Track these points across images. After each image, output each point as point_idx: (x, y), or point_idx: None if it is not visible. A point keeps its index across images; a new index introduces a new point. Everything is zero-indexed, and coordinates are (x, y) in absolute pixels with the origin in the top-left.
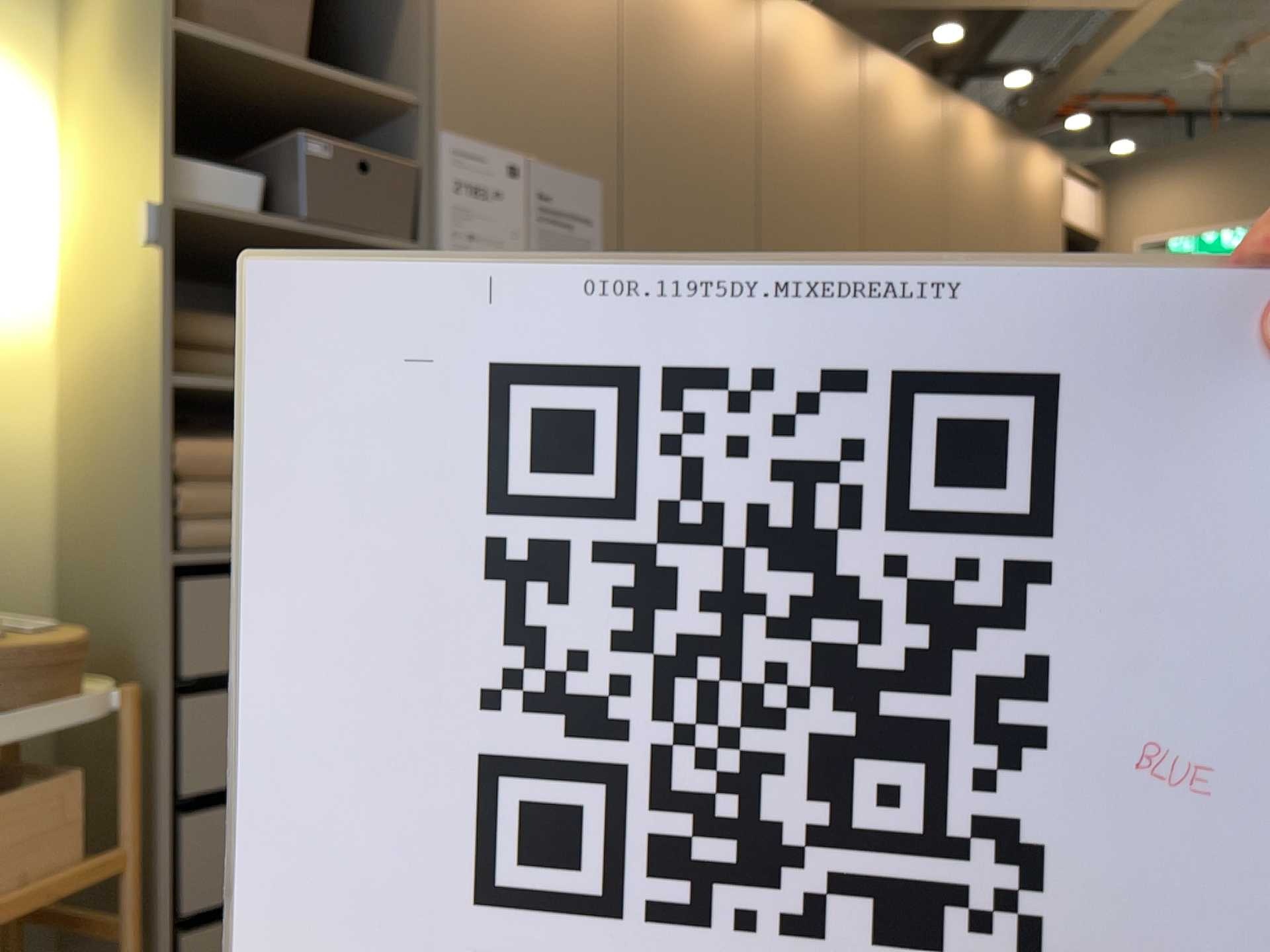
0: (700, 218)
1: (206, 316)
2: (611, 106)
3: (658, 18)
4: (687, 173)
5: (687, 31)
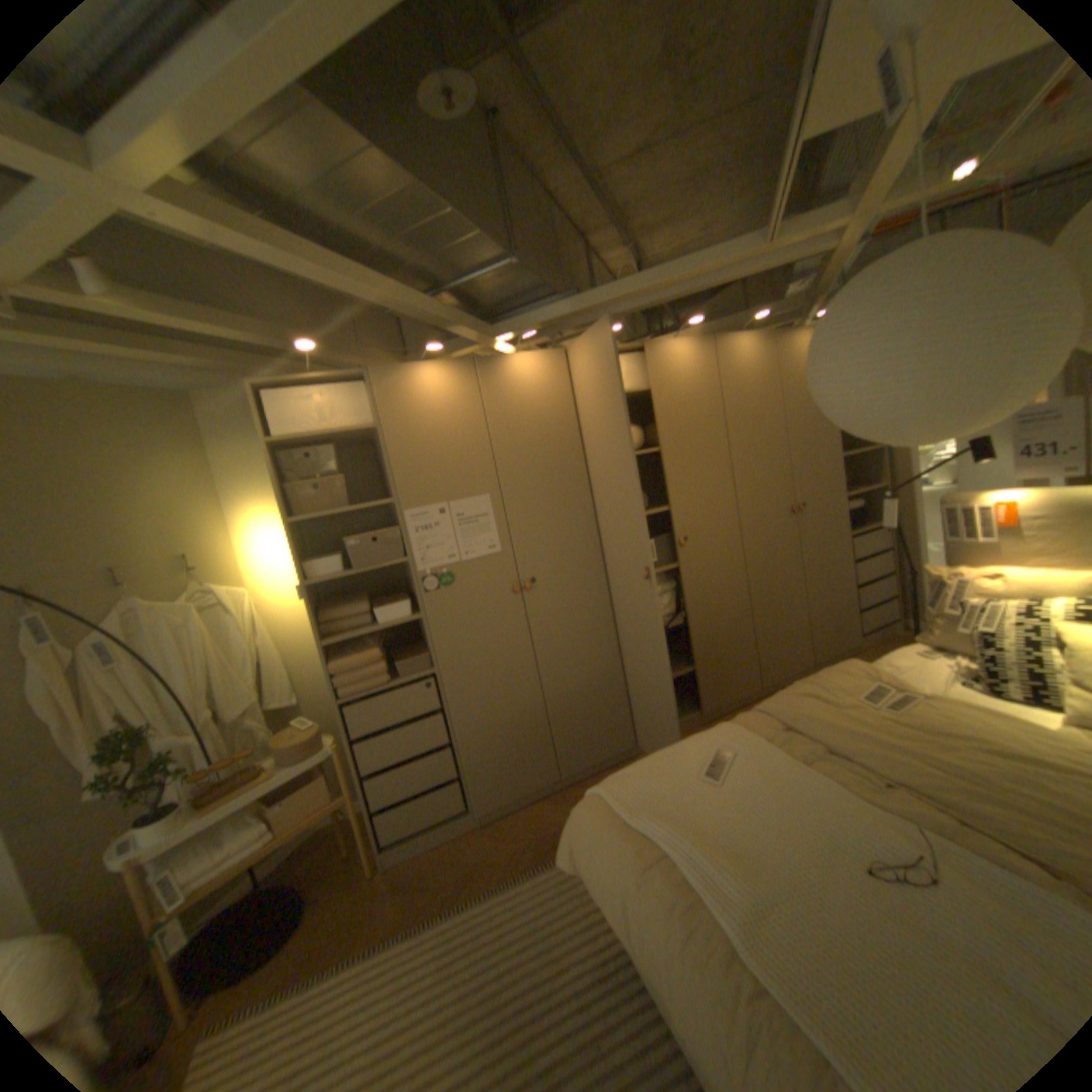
0: (549, 487)
1: (338, 607)
2: (488, 459)
3: (505, 405)
4: (537, 470)
5: (524, 402)
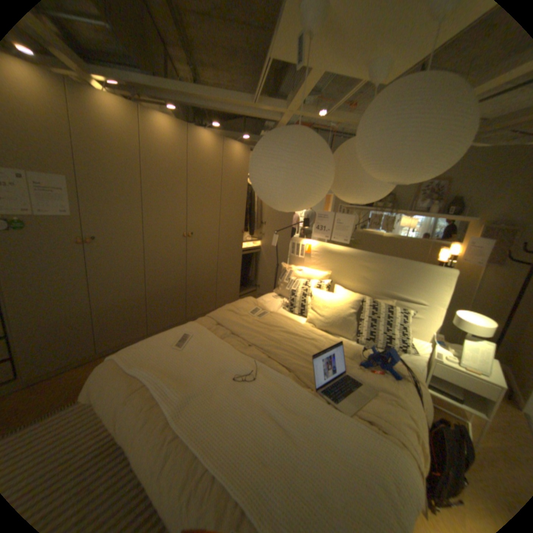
0: (114, 185)
1: None
2: (67, 153)
3: (87, 122)
4: (106, 172)
5: (102, 126)
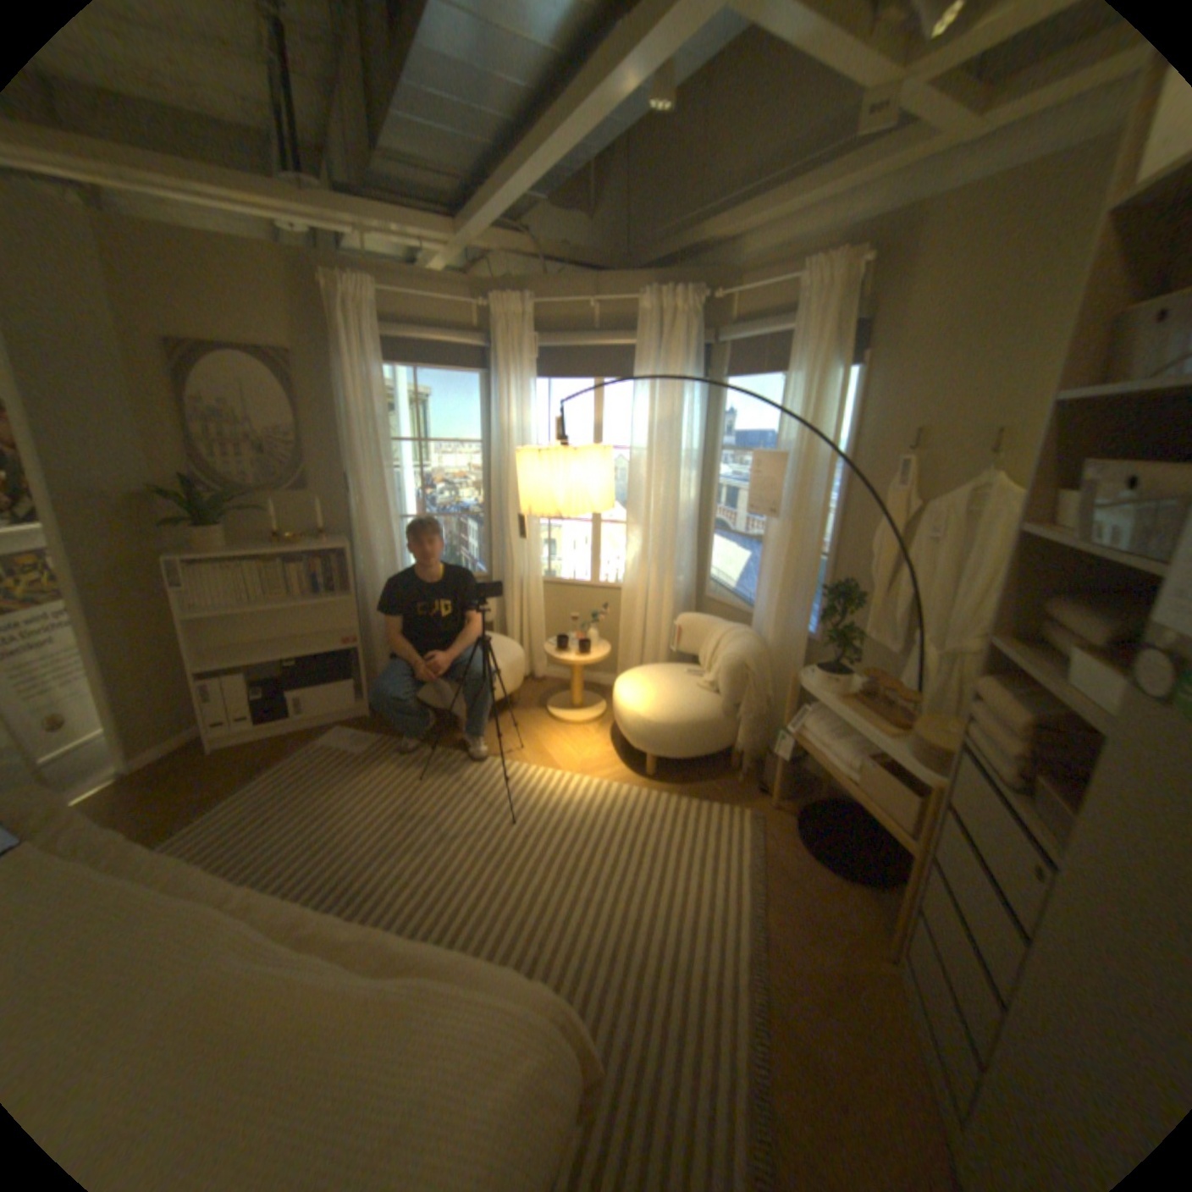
0: None
1: (1086, 608)
2: None
3: None
4: None
5: None
